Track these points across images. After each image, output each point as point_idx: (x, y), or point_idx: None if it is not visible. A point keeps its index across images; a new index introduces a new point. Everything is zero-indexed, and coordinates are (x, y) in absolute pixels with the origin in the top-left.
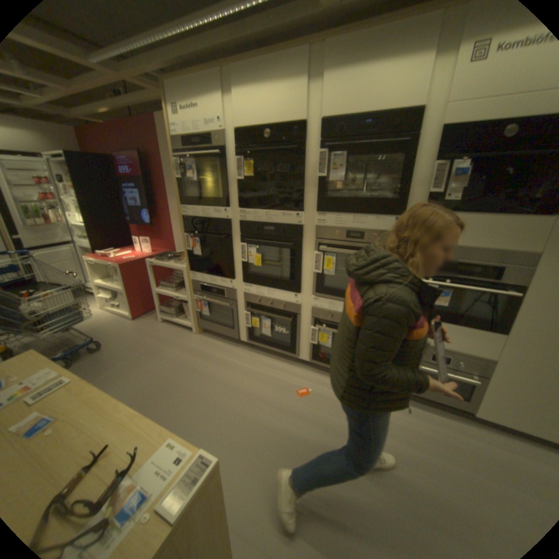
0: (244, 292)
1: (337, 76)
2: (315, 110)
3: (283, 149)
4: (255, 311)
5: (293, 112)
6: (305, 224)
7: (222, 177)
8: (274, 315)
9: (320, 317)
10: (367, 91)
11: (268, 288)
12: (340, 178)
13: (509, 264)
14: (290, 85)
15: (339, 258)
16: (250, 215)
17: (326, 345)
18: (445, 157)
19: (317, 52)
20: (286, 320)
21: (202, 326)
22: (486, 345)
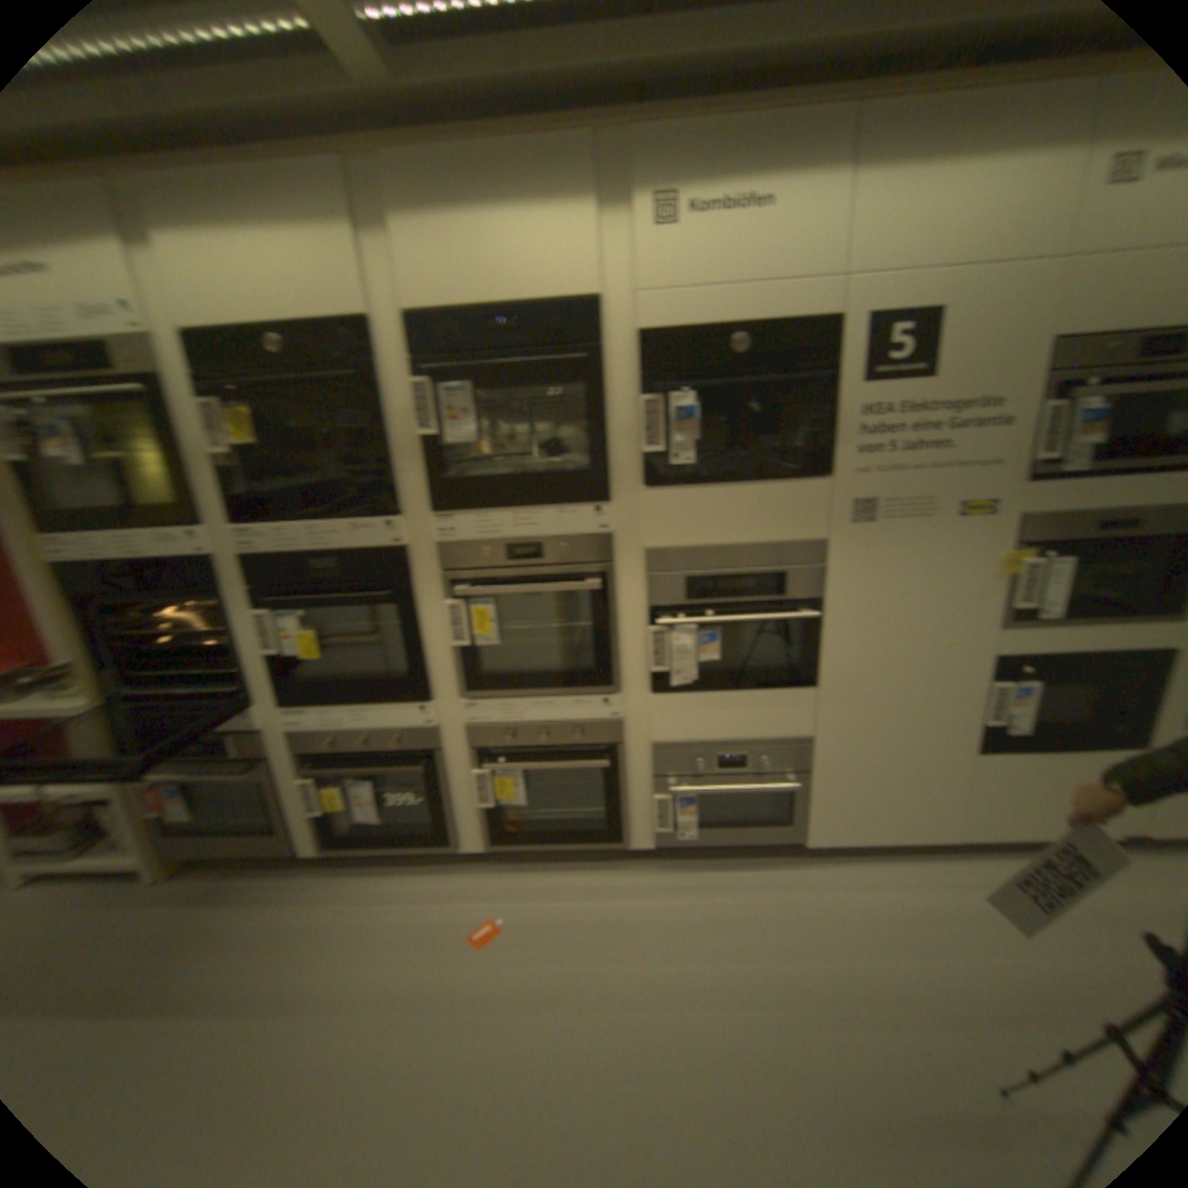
0: (278, 734)
1: (414, 226)
2: (377, 292)
3: (316, 376)
4: (319, 773)
5: (325, 294)
6: (407, 543)
7: (157, 449)
8: (372, 771)
9: (484, 746)
10: (482, 262)
11: (344, 707)
12: (465, 437)
13: (788, 566)
14: (305, 235)
15: (498, 605)
16: (257, 537)
17: (510, 804)
18: (650, 388)
19: (357, 171)
20: (404, 774)
21: (166, 859)
22: (789, 714)
